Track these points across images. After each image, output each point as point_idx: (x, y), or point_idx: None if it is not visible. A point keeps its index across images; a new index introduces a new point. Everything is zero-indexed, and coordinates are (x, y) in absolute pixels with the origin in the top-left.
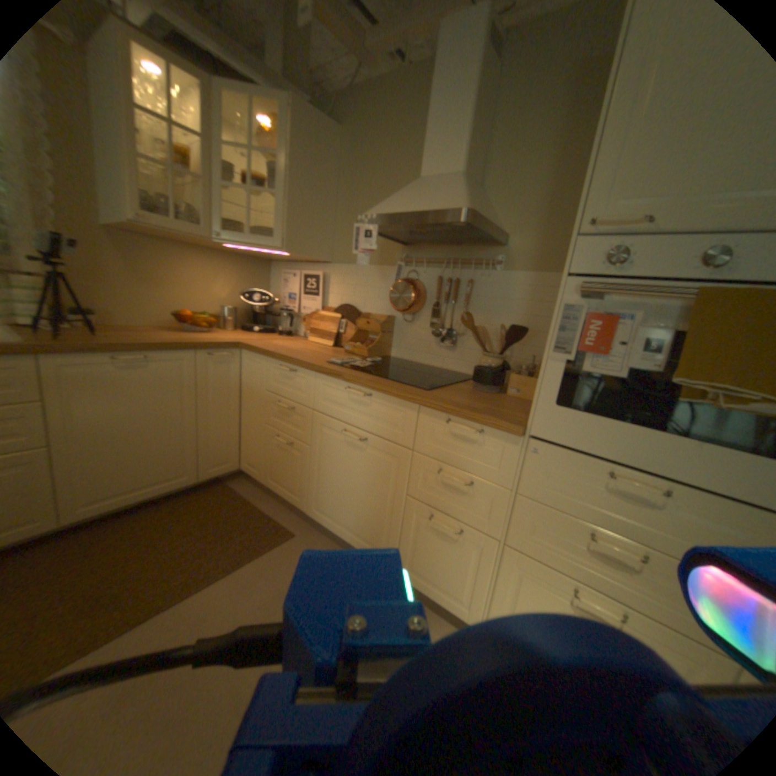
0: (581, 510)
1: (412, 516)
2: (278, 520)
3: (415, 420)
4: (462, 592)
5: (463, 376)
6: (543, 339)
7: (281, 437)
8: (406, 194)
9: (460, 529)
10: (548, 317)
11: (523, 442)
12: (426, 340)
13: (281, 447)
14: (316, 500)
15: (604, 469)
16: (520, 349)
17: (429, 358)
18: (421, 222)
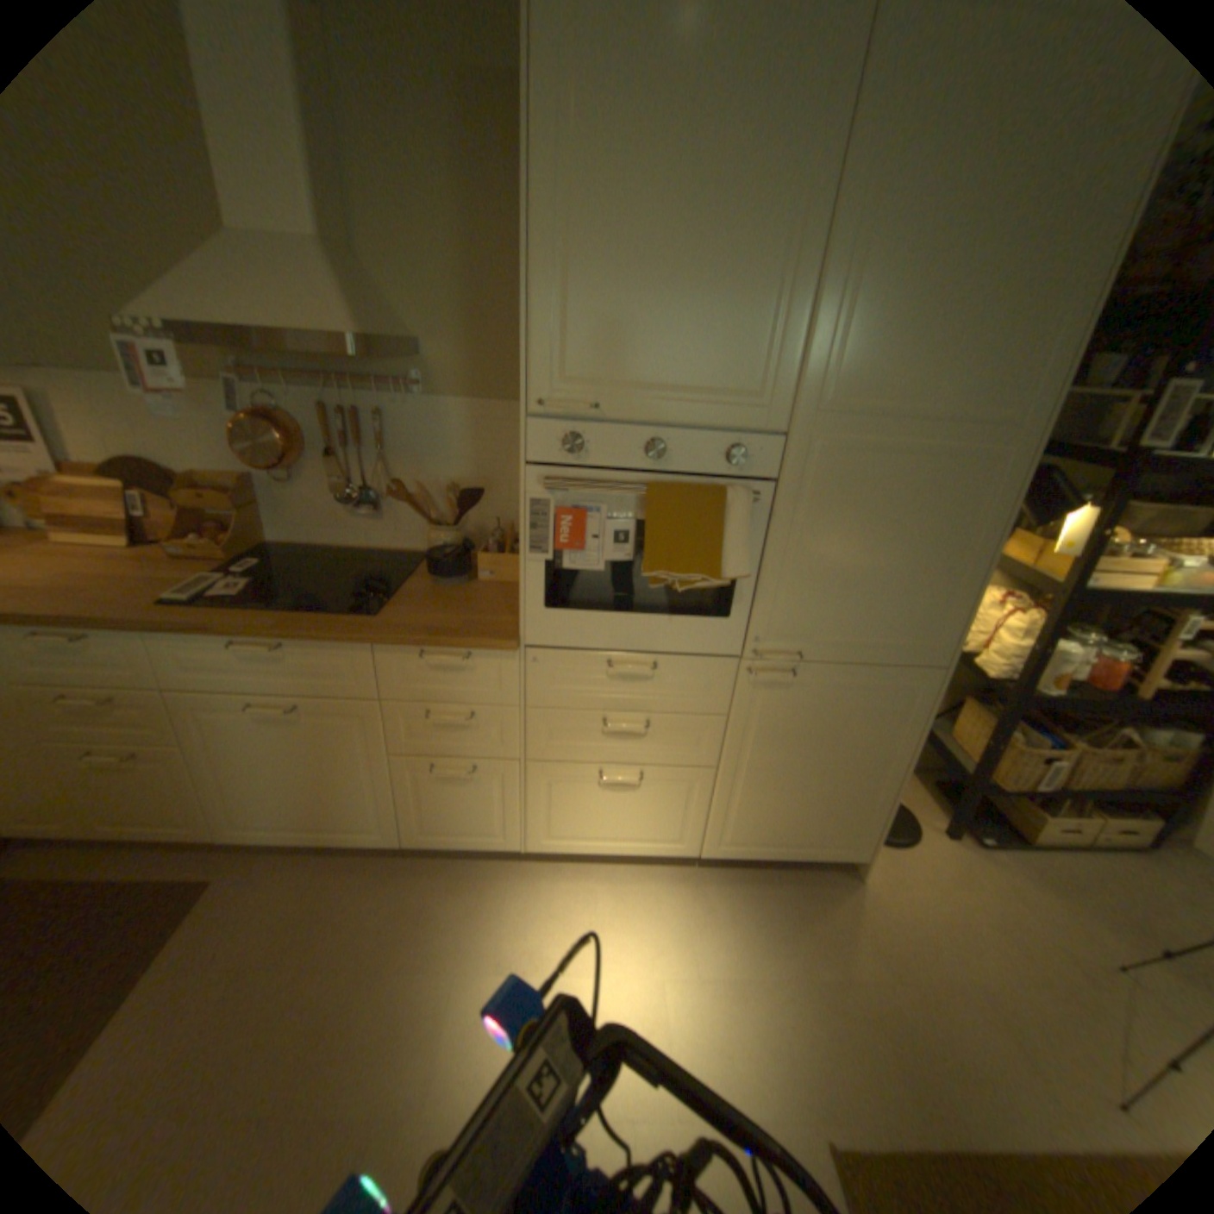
0: (589, 701)
1: (405, 775)
2: (162, 875)
3: (372, 663)
4: (491, 825)
5: (407, 555)
6: (503, 492)
7: (103, 753)
8: (214, 277)
9: (472, 766)
10: (502, 463)
11: (519, 654)
12: (329, 509)
13: (111, 769)
14: (232, 817)
15: (601, 659)
16: (477, 507)
17: (343, 537)
18: (267, 338)
